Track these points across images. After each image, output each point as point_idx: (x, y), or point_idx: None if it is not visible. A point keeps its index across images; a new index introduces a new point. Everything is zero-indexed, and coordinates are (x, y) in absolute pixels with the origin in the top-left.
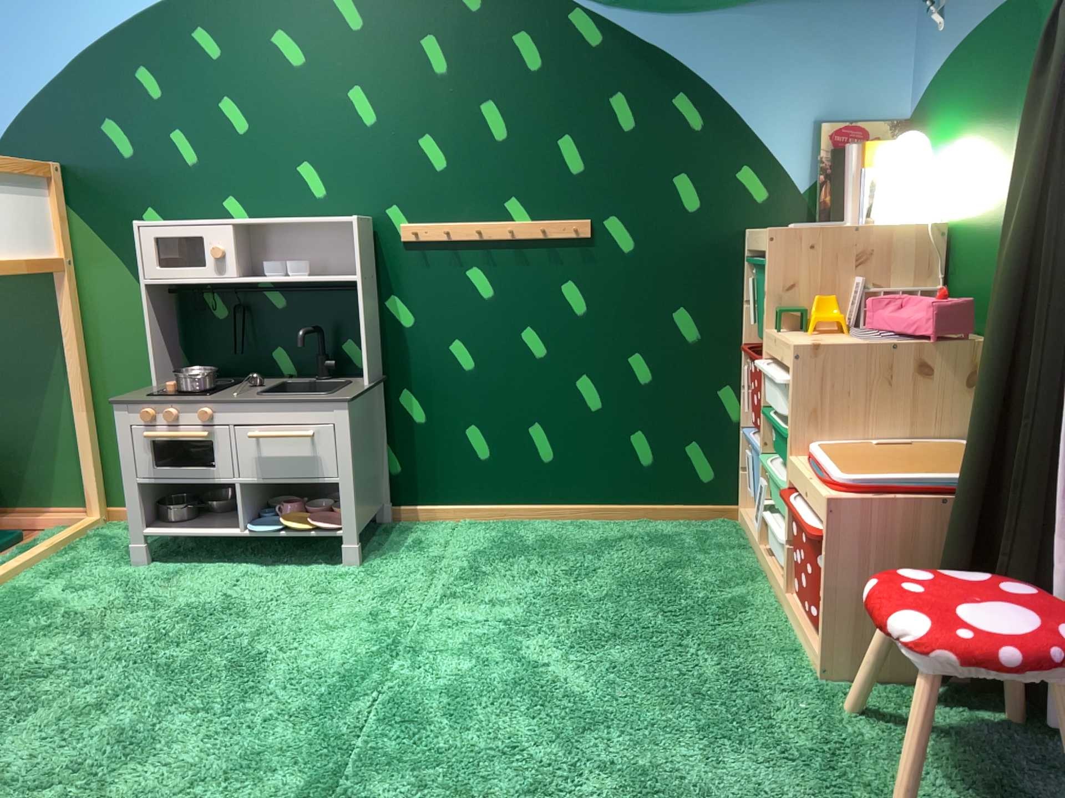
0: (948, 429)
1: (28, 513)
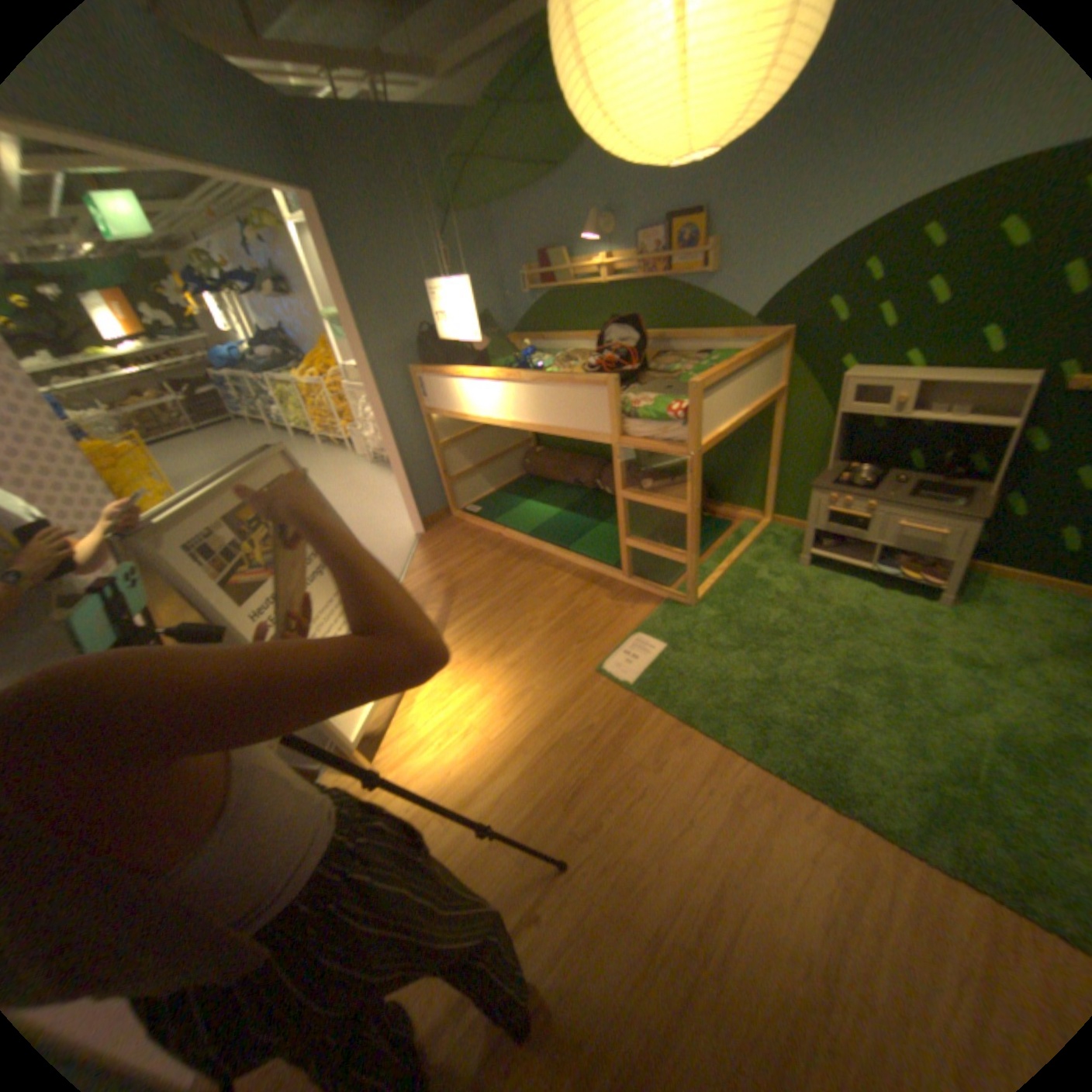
0: None
1: (730, 509)
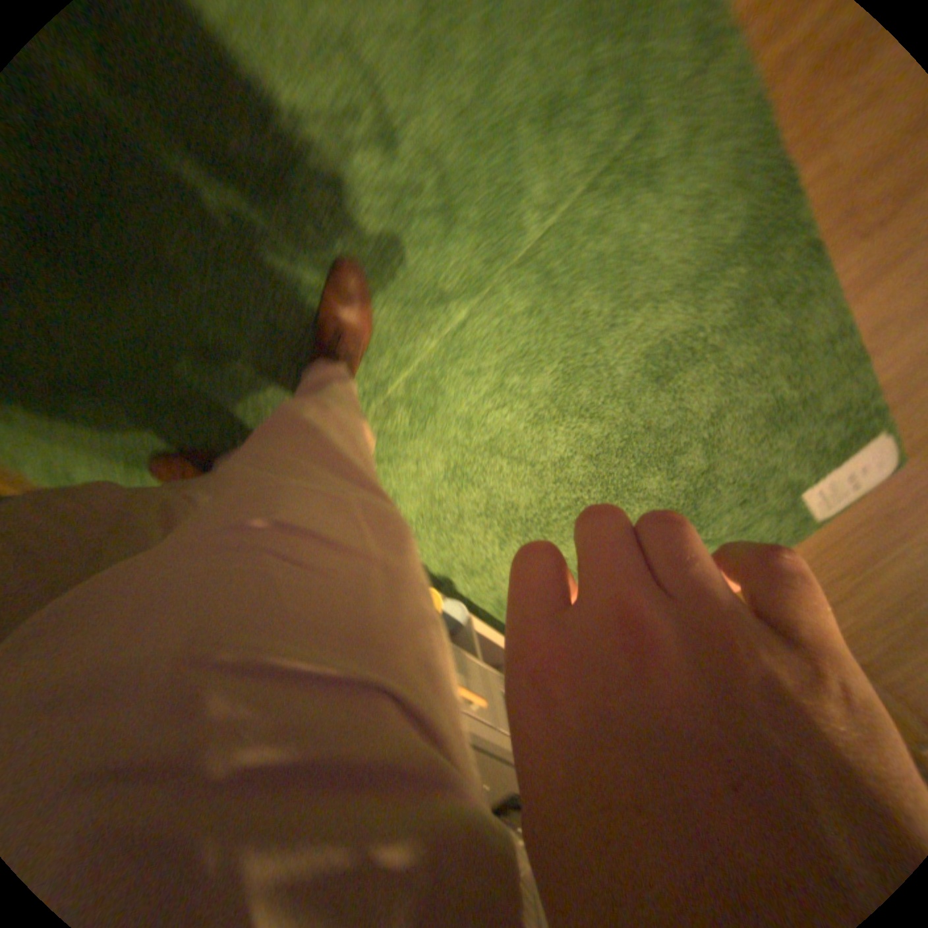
0: None
1: None
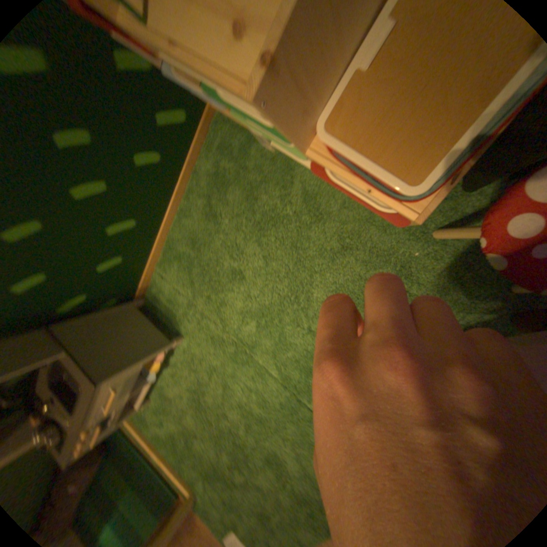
0: None
1: None
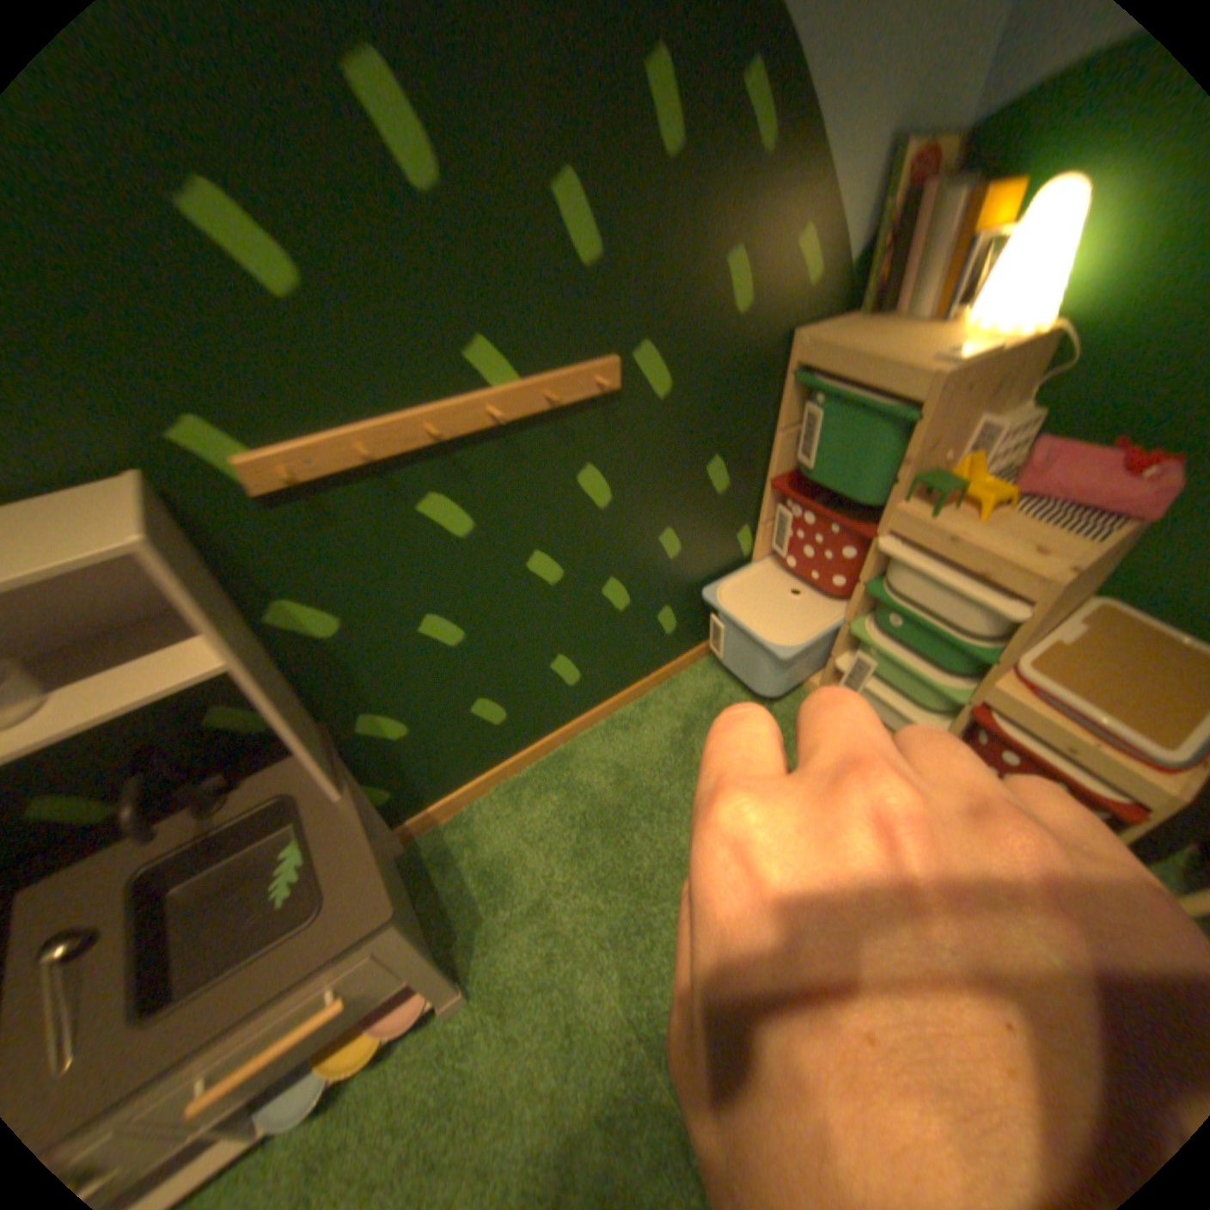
0: (1099, 595)
1: None
